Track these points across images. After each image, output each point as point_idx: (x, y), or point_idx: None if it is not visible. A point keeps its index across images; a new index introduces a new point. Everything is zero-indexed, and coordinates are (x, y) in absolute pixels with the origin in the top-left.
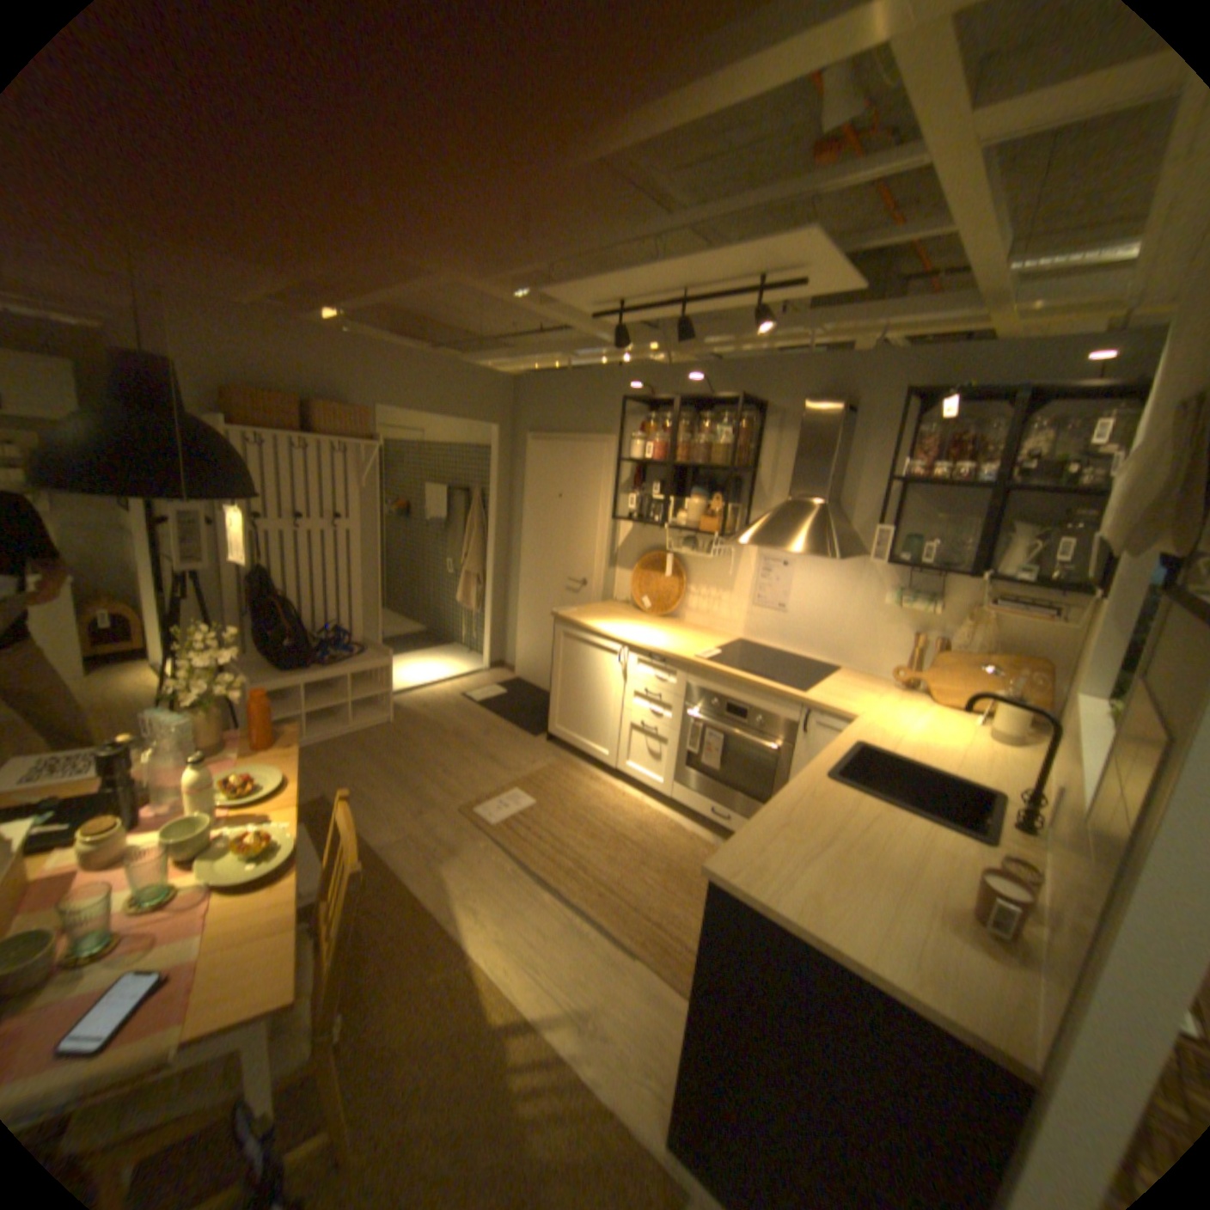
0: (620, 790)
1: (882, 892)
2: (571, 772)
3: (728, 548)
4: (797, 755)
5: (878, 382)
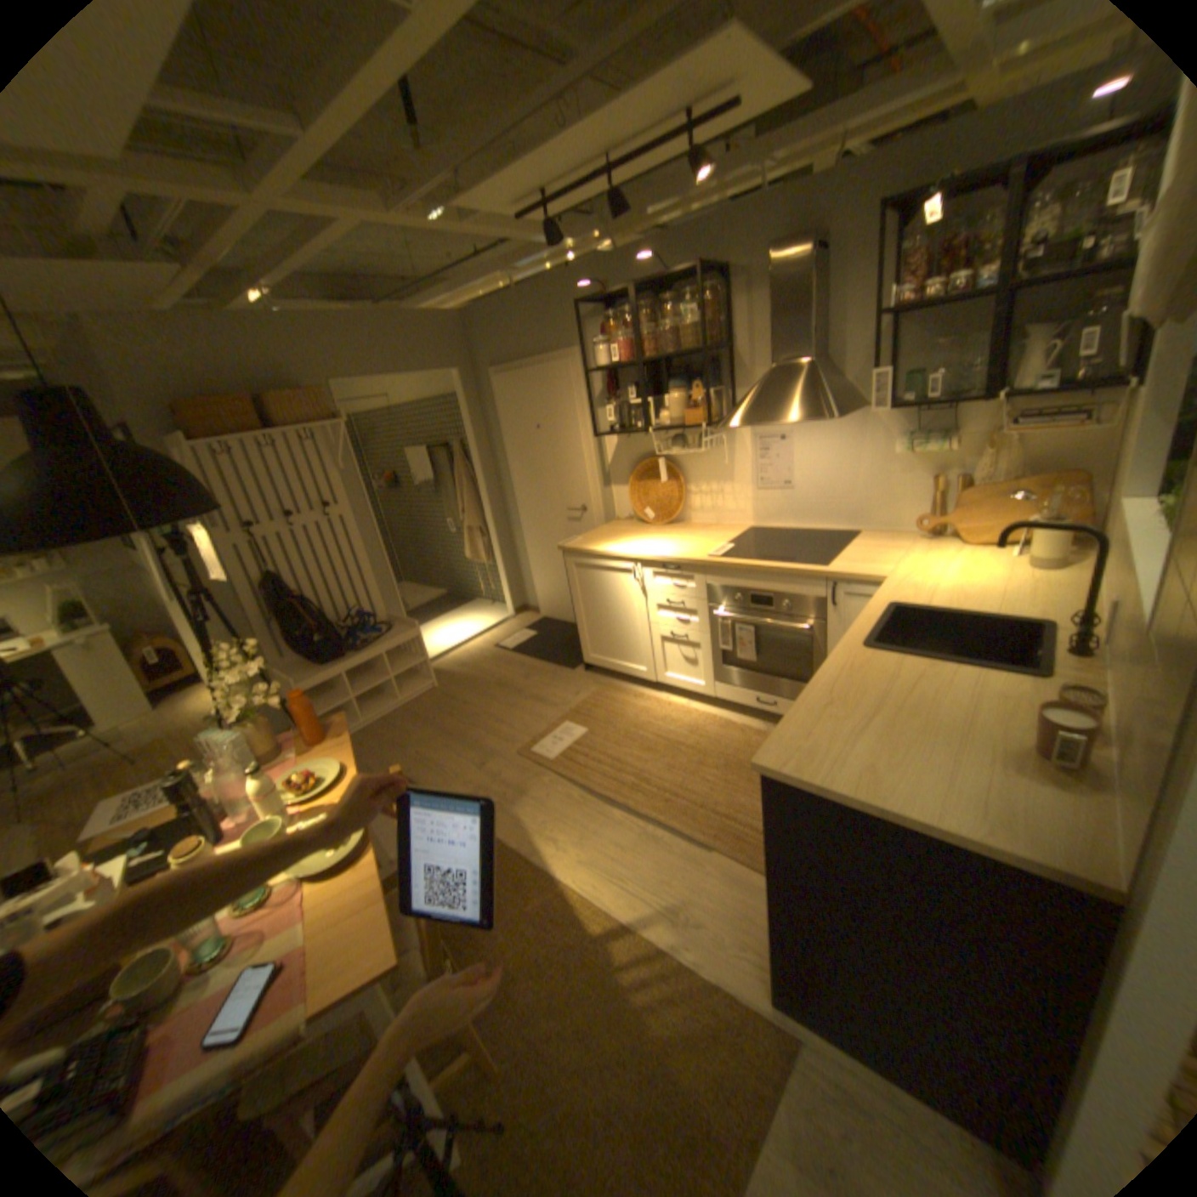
0: (664, 699)
1: (936, 748)
2: (614, 694)
3: (719, 436)
4: (830, 629)
5: (845, 203)
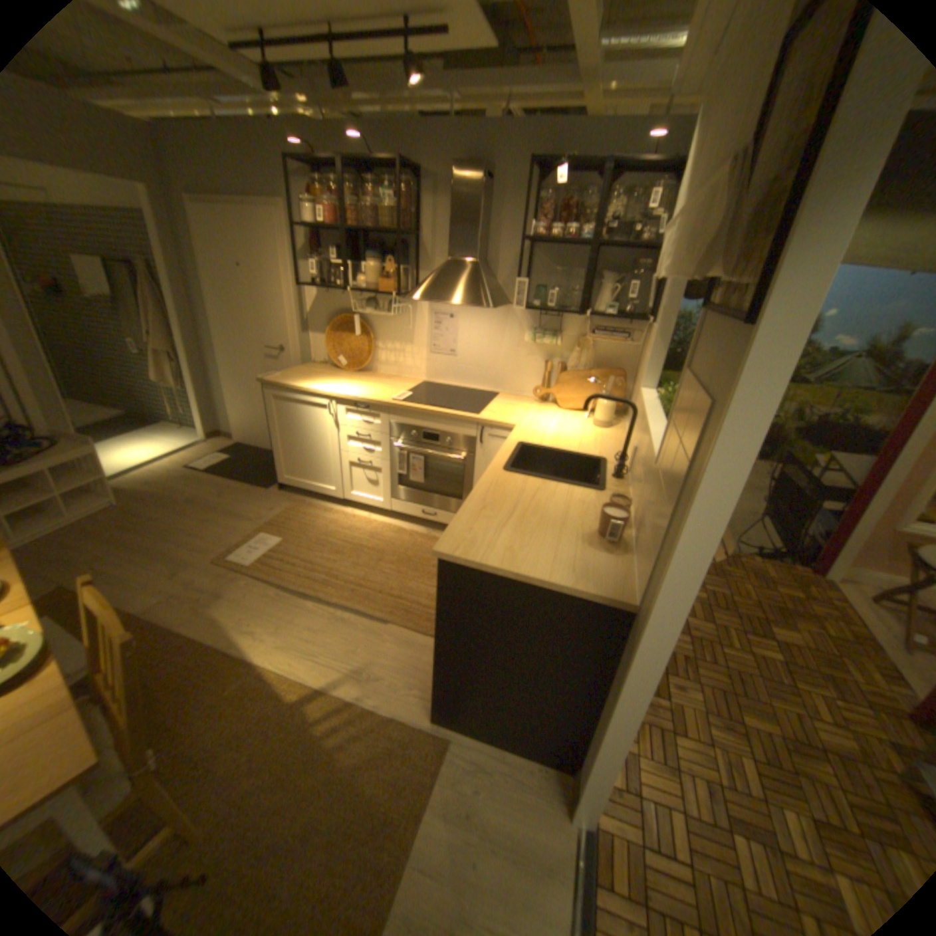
0: (349, 512)
1: (546, 534)
2: (306, 509)
3: (404, 306)
4: (476, 460)
5: (507, 150)
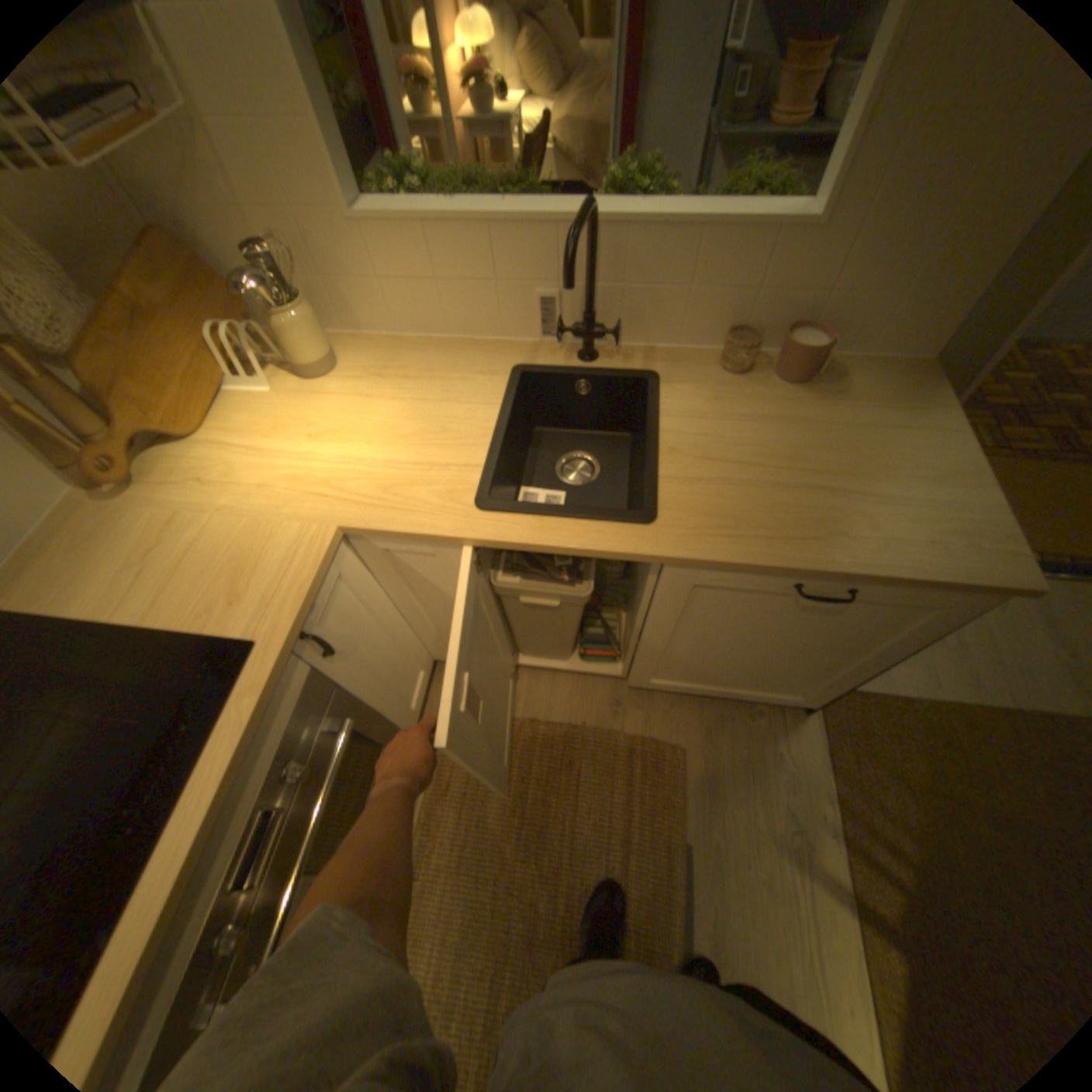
0: None
1: (843, 442)
2: None
3: None
4: (342, 680)
5: None
